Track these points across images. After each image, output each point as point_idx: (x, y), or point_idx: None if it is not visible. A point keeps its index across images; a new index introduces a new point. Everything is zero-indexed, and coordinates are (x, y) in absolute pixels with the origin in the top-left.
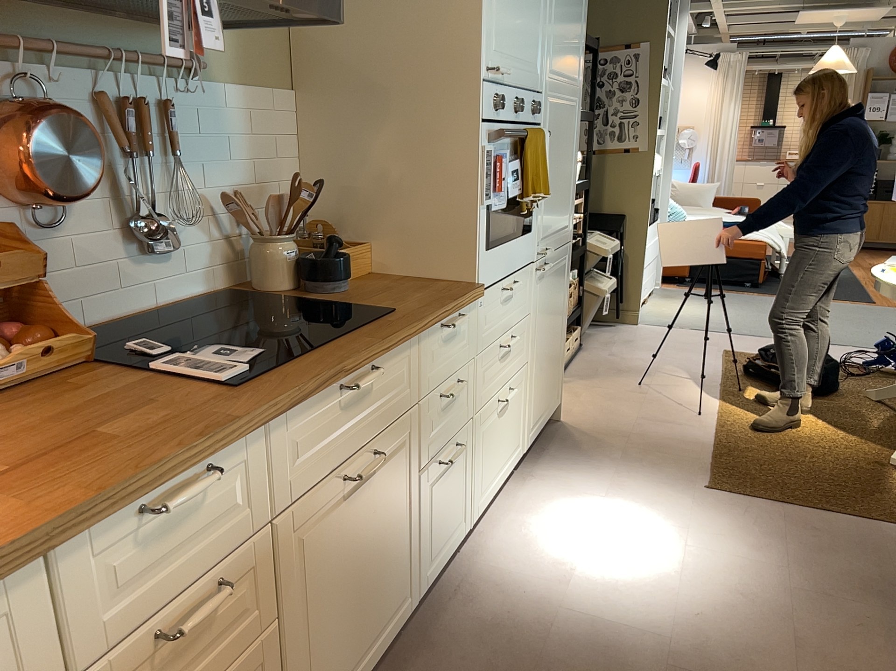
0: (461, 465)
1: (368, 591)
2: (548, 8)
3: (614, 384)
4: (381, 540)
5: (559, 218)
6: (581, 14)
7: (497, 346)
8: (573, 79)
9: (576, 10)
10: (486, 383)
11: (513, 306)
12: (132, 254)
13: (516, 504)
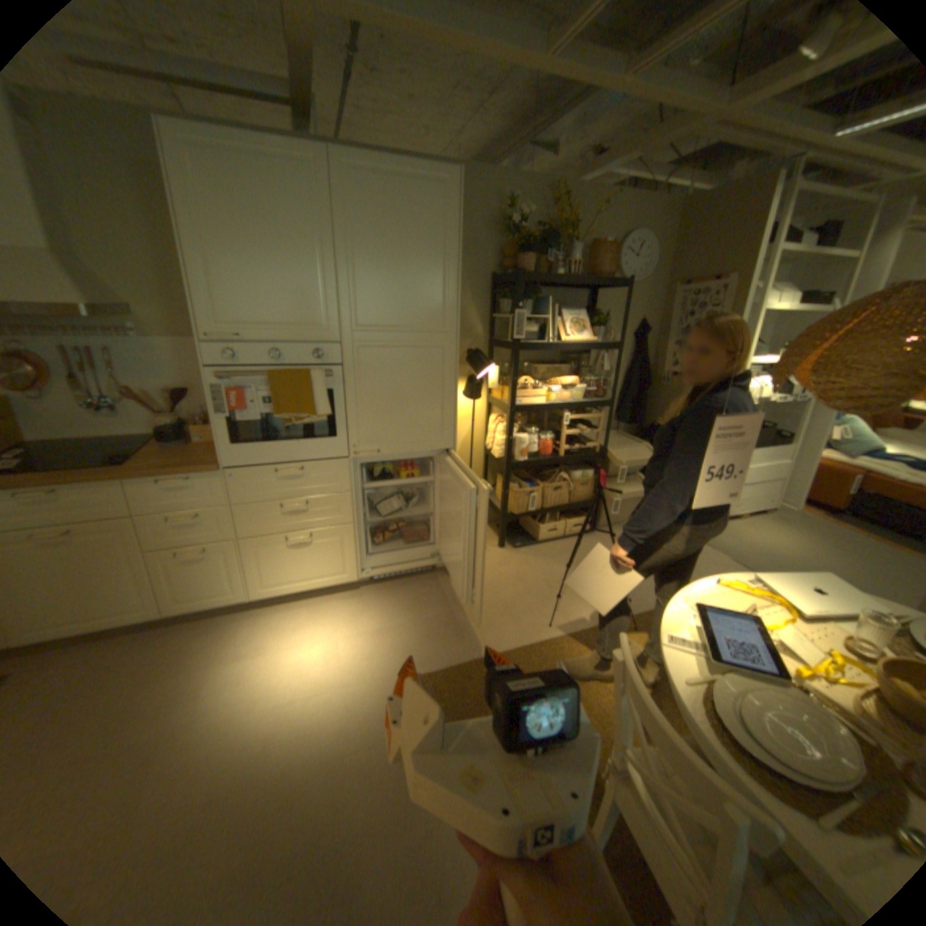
0: (219, 563)
1: (84, 593)
2: (337, 280)
3: (545, 571)
4: (95, 573)
5: (408, 431)
6: (436, 274)
7: (273, 504)
8: (425, 327)
9: (416, 273)
10: (256, 524)
11: (304, 483)
12: (92, 413)
13: (318, 607)
